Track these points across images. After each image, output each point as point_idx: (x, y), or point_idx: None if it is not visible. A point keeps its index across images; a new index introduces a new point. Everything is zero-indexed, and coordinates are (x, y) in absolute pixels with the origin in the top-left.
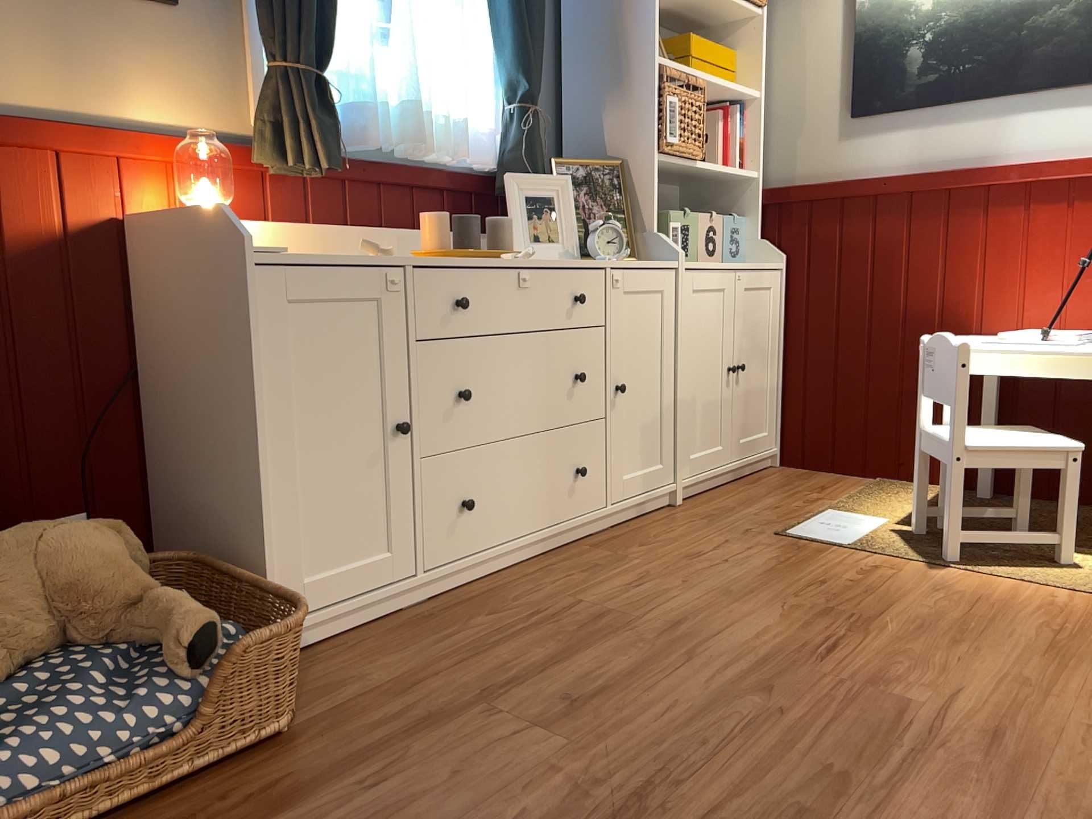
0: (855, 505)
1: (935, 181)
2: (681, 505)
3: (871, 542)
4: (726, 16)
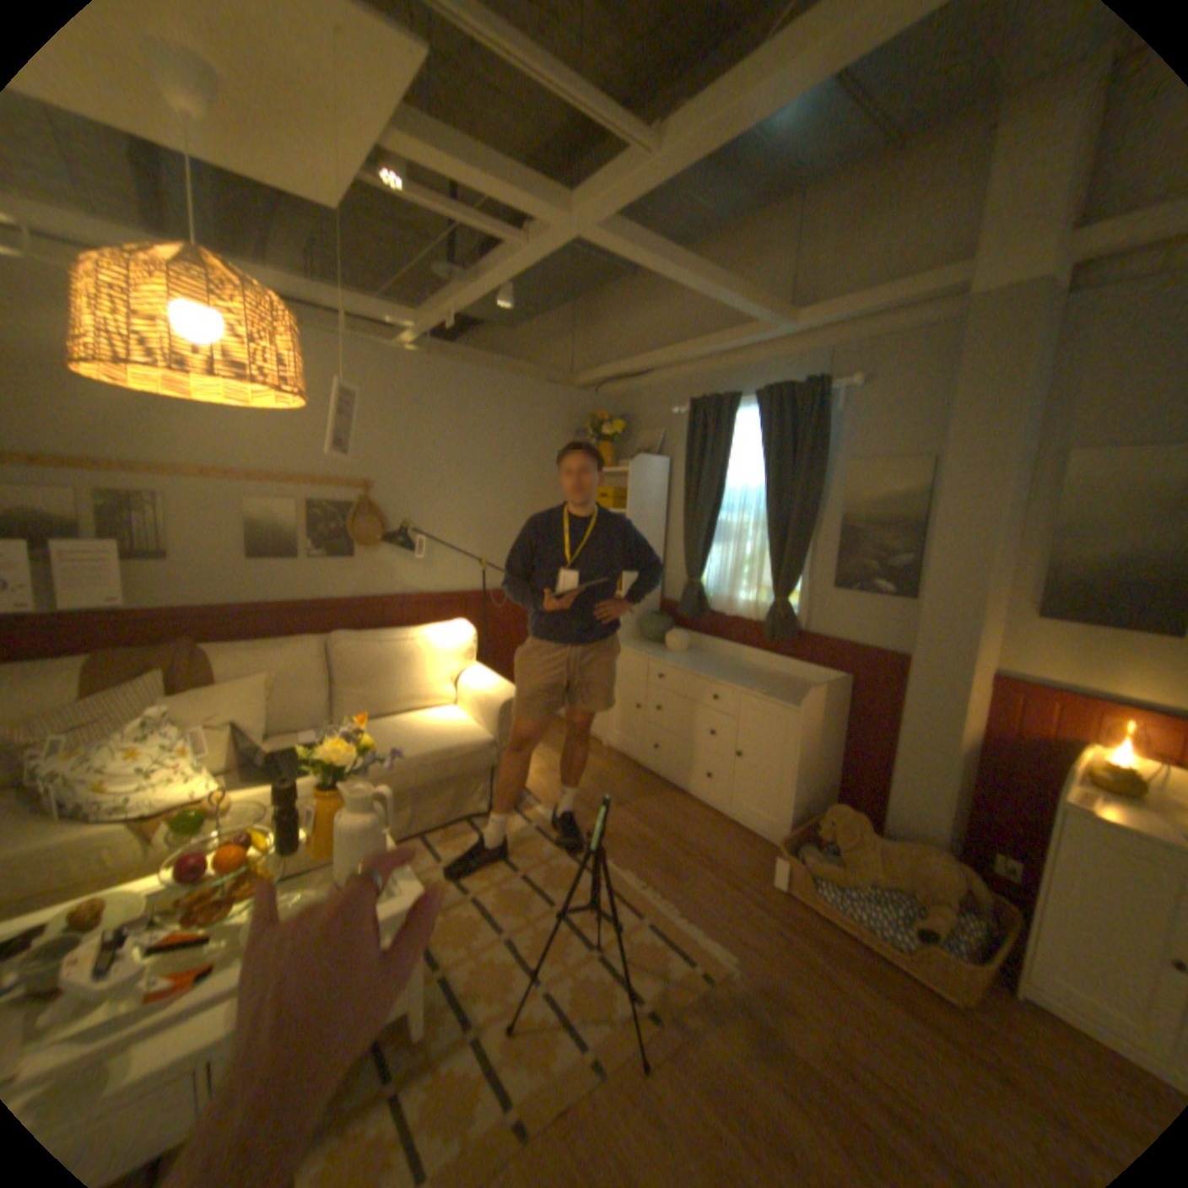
0: None
1: None
2: None
3: None
4: None
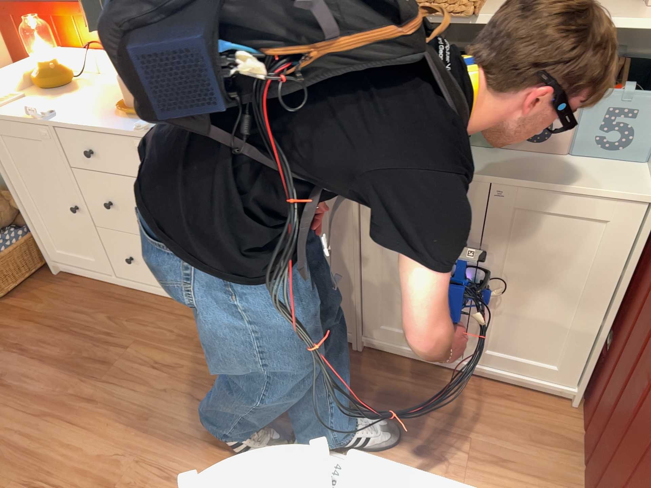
0: None
1: None
2: (359, 349)
3: None
4: None
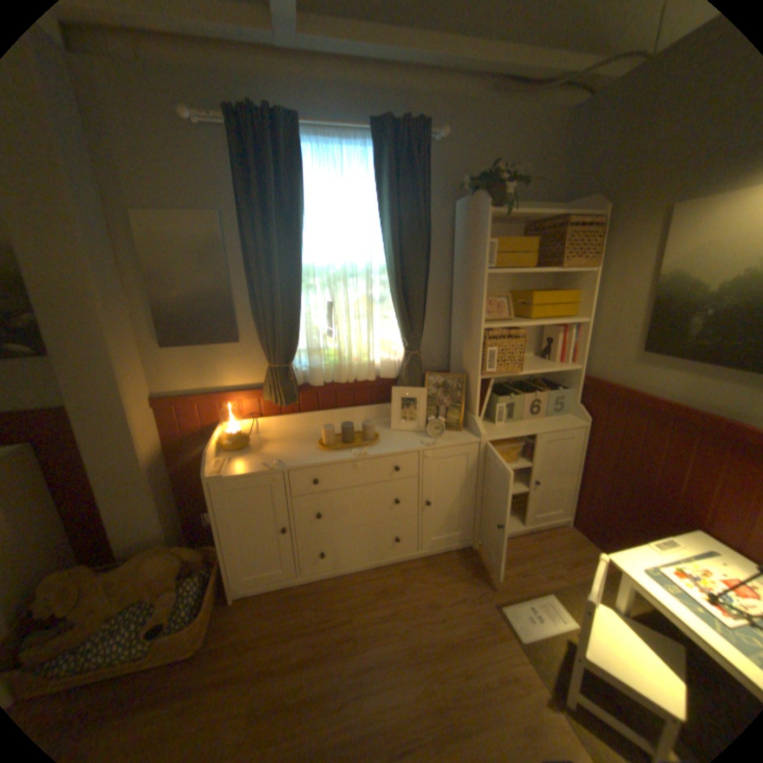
0: (575, 599)
1: (696, 418)
2: (476, 550)
3: (540, 651)
4: (572, 271)
